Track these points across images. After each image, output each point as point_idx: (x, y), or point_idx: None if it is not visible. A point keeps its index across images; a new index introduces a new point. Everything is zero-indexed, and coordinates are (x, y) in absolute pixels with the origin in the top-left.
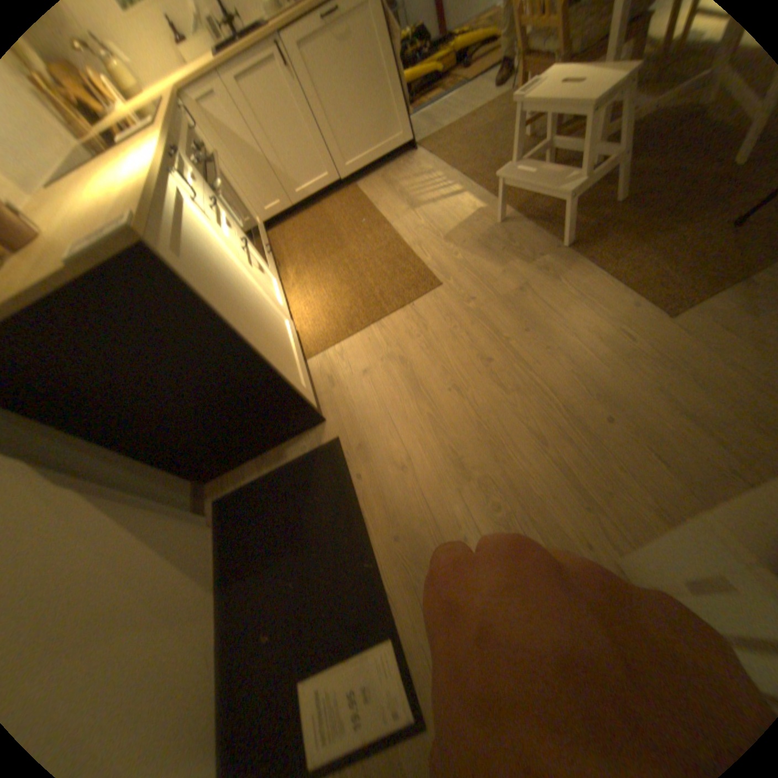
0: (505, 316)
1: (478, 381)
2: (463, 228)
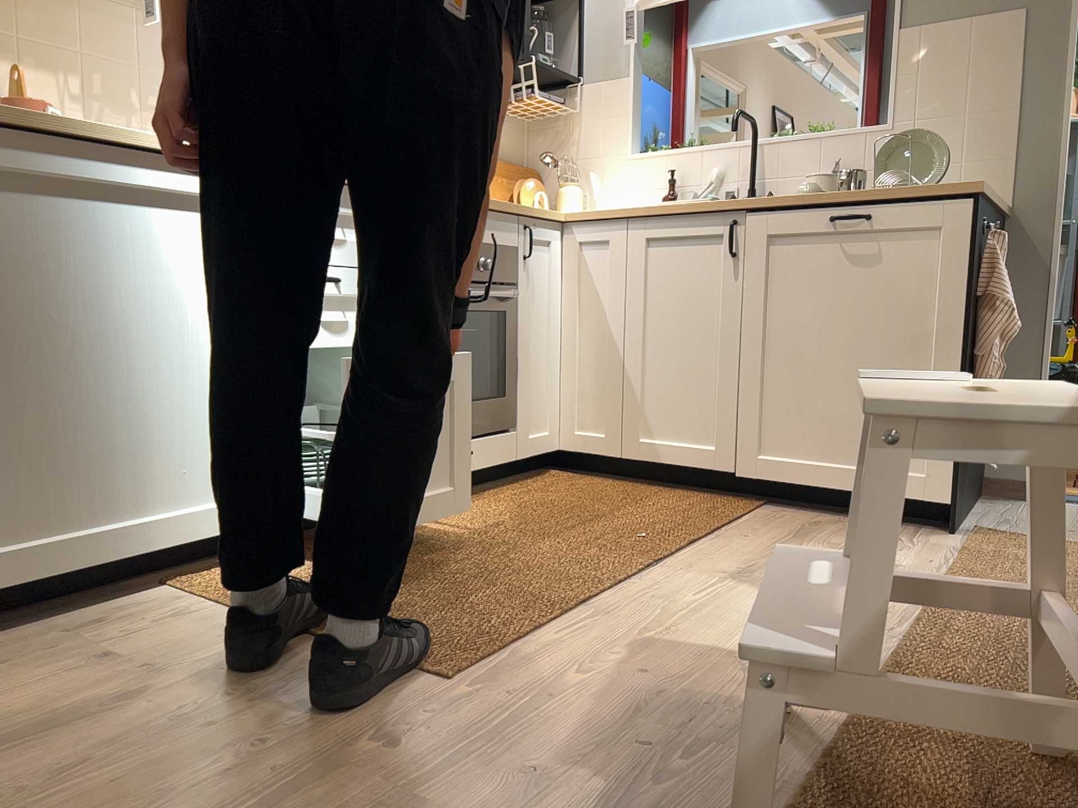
0: None
1: None
2: (694, 659)
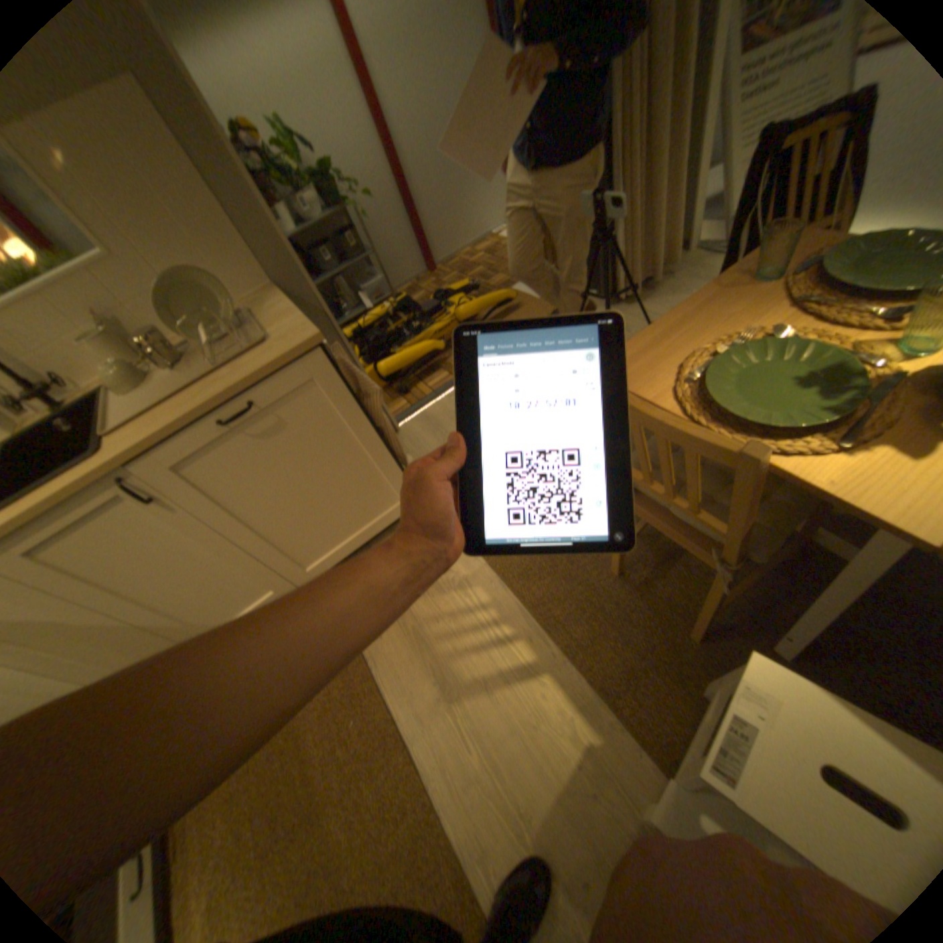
0: None
1: None
2: (570, 826)
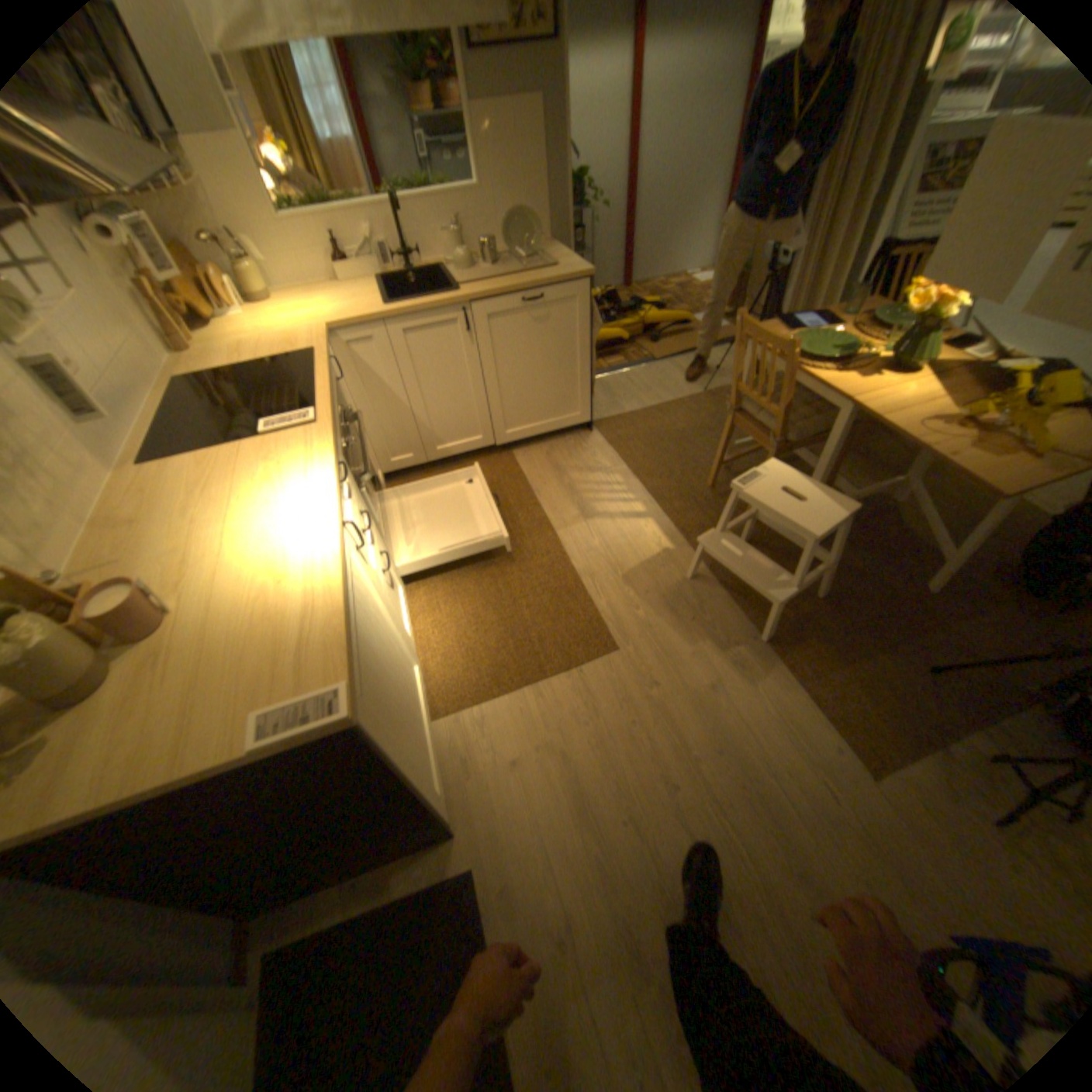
0: (693, 724)
1: (660, 819)
2: (645, 572)
